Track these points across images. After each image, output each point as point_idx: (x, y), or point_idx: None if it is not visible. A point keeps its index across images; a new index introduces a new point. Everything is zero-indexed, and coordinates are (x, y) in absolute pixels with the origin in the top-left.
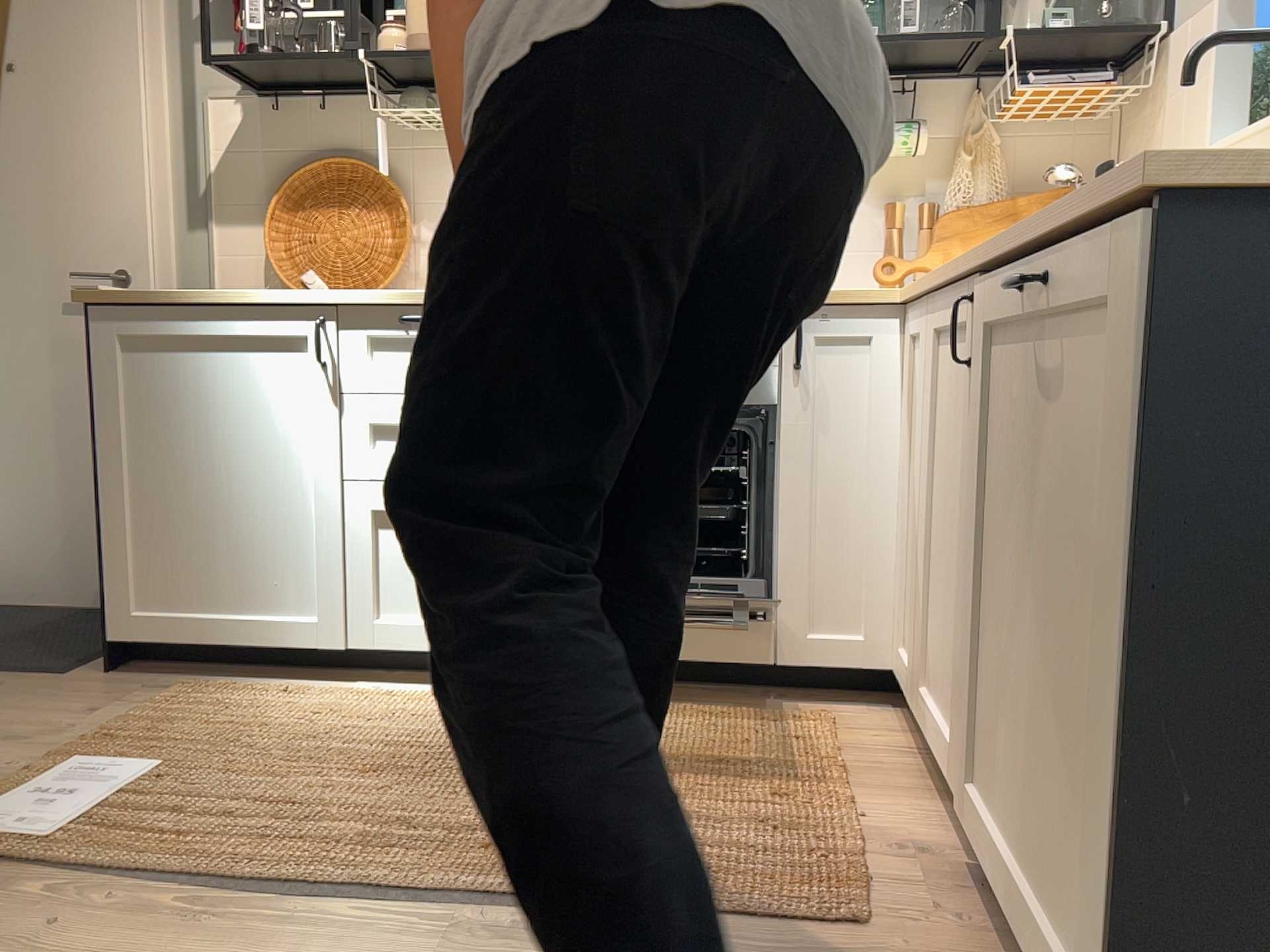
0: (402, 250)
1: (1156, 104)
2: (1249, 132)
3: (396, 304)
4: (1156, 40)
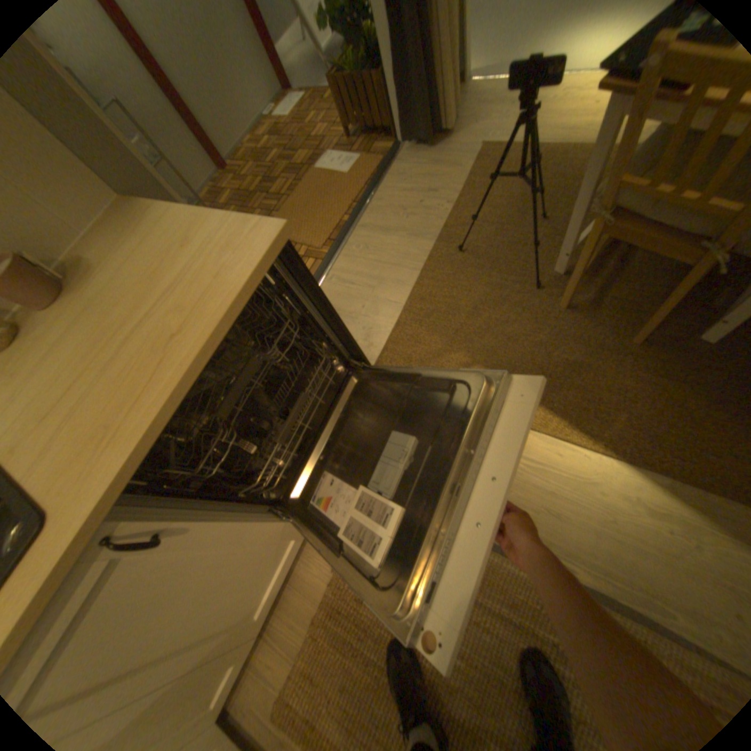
0: None
1: None
2: None
3: None
4: None
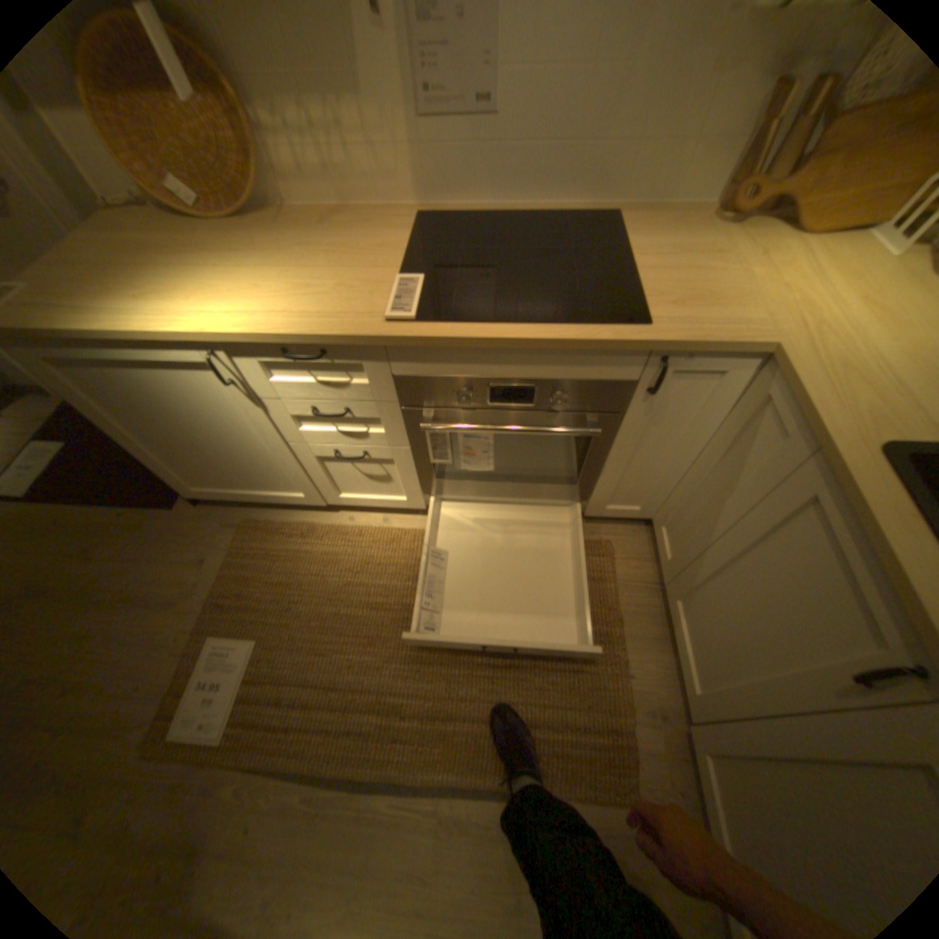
0: (247, 147)
1: None
2: None
3: (272, 339)
4: None
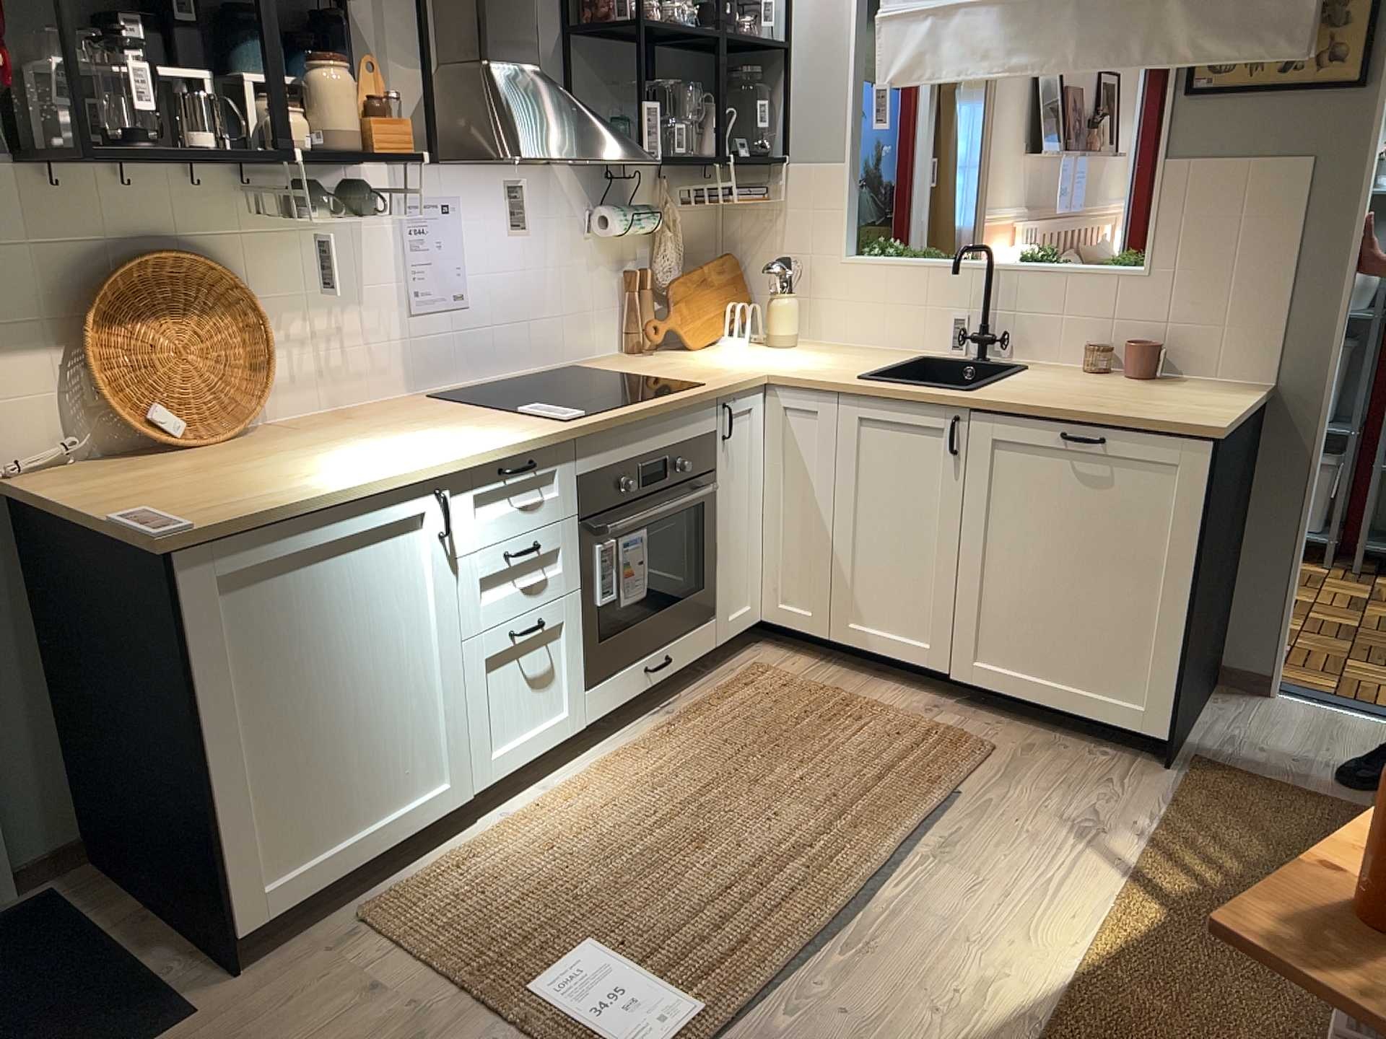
0: (269, 363)
1: (779, 206)
2: (891, 260)
3: (498, 458)
4: (777, 162)
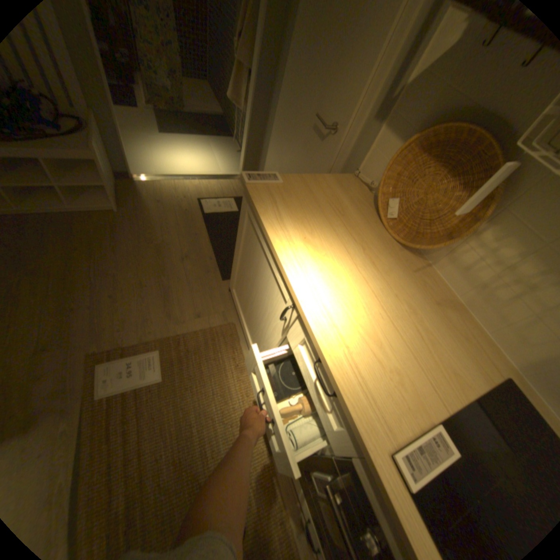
0: (456, 239)
1: None
2: None
3: (322, 355)
4: None
